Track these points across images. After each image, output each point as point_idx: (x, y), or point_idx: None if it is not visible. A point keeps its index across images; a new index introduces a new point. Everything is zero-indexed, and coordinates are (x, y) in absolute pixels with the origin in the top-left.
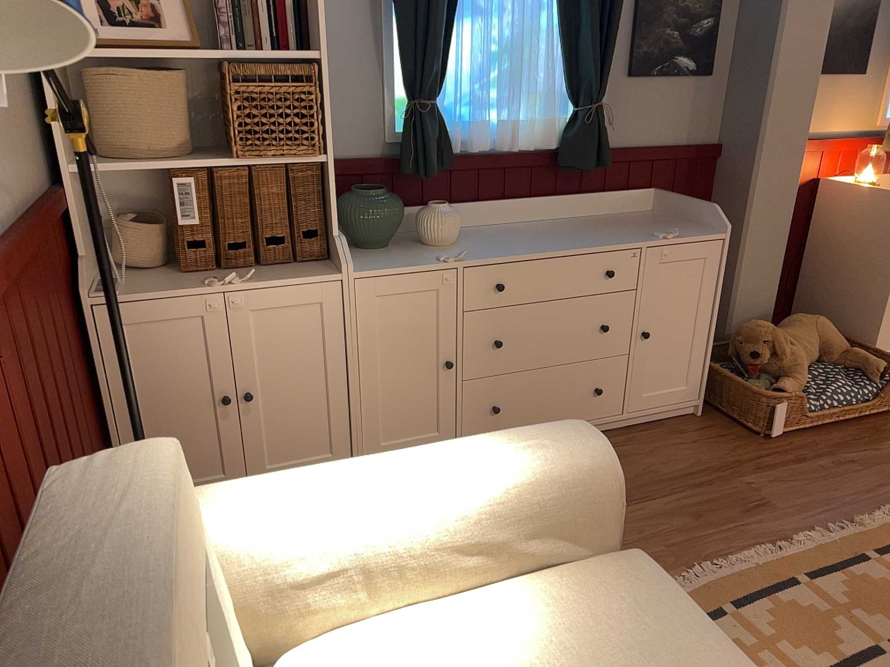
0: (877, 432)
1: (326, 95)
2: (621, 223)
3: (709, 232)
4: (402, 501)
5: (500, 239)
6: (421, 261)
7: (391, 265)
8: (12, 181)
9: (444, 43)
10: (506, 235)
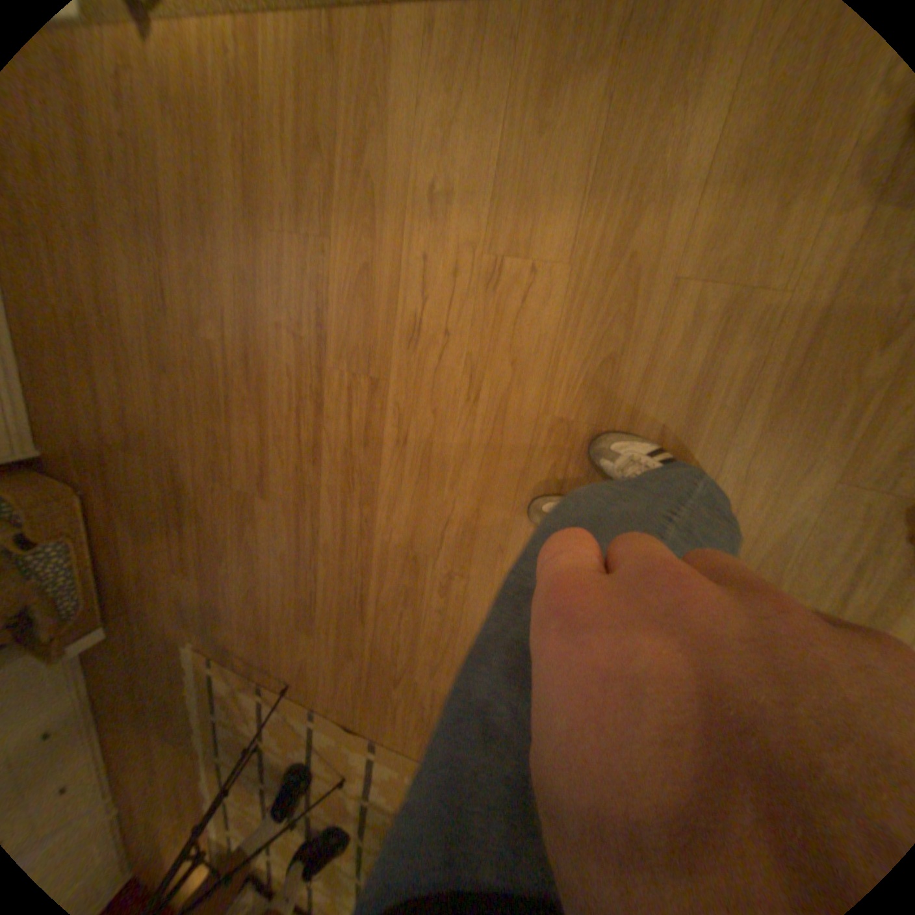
0: (99, 547)
1: None
2: None
3: None
4: None
5: None
6: None
7: None
8: None
9: None
10: None
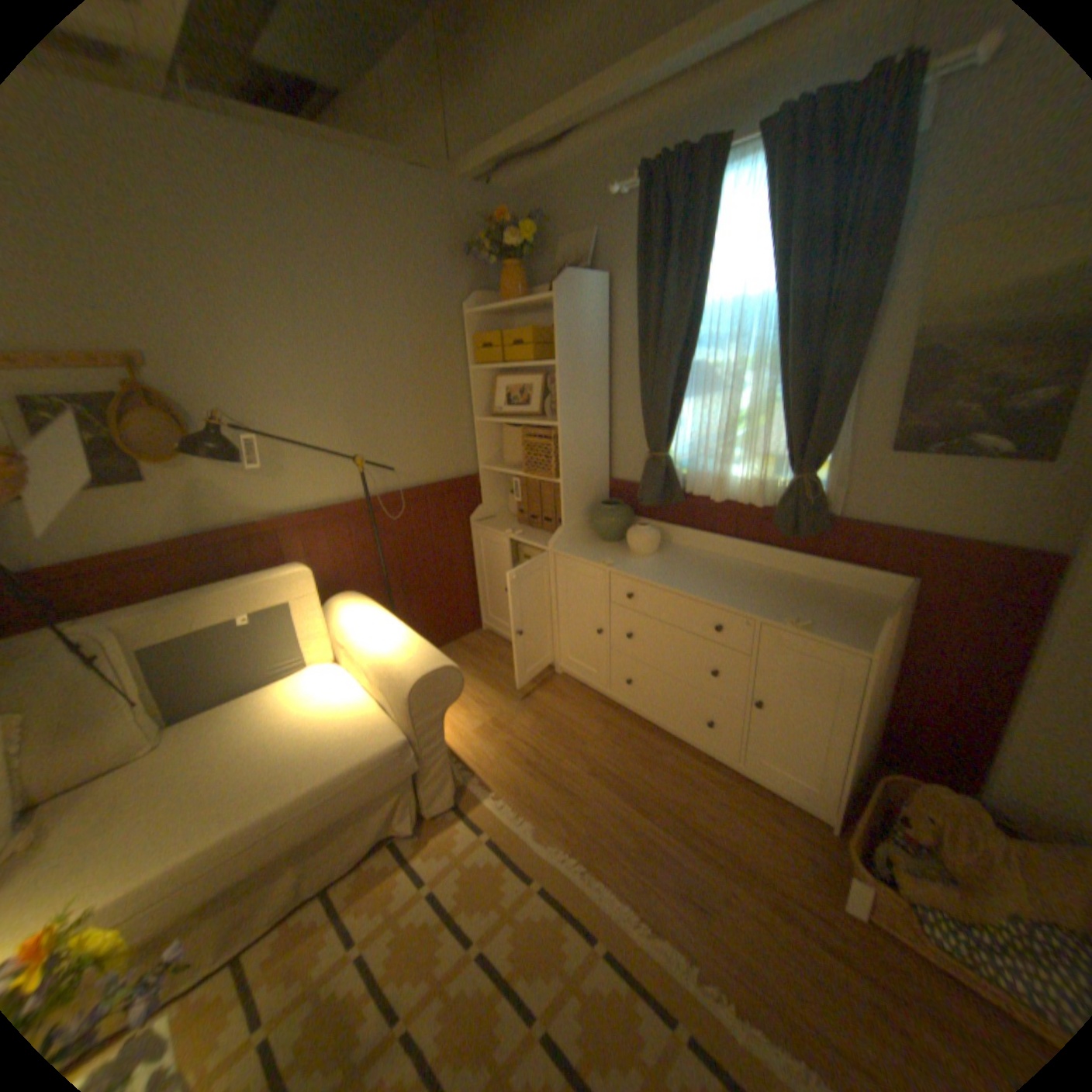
0: None
1: (561, 447)
2: (819, 597)
3: (865, 644)
4: (365, 639)
5: (678, 566)
6: (595, 558)
7: (579, 553)
8: (423, 472)
9: (672, 414)
10: (695, 565)
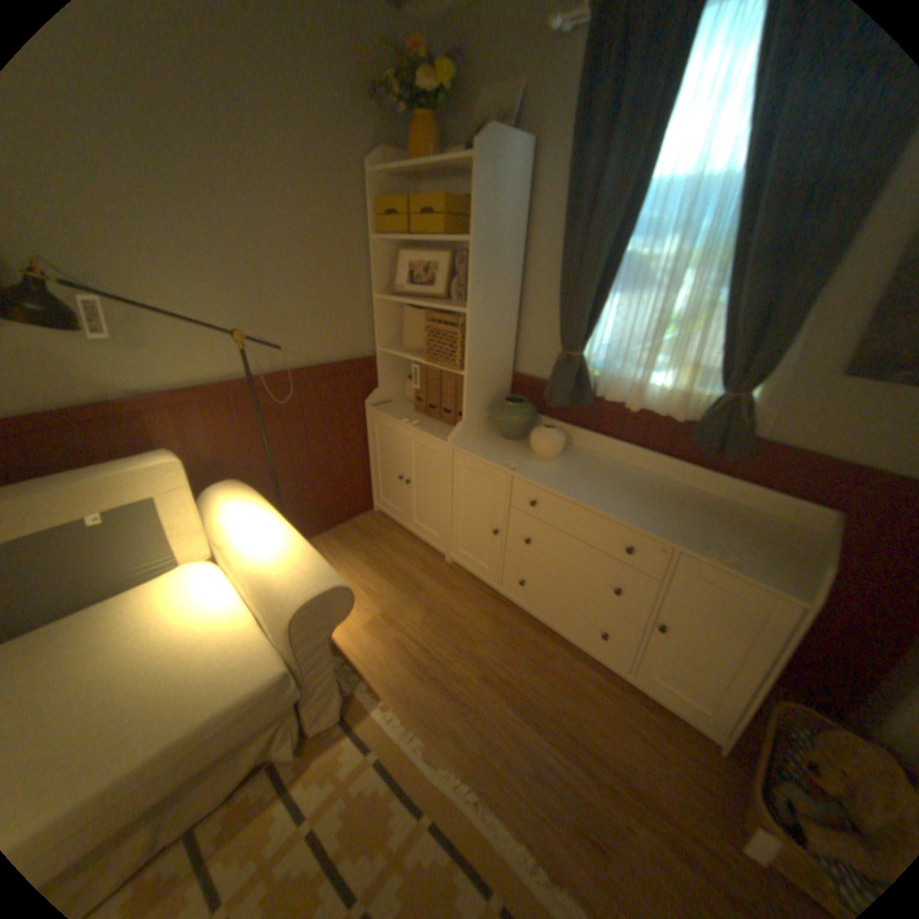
0: None
1: (468, 336)
2: (735, 522)
3: (799, 589)
4: (242, 544)
5: (584, 473)
6: (497, 458)
7: (479, 451)
8: (315, 350)
9: (594, 309)
10: (600, 473)
